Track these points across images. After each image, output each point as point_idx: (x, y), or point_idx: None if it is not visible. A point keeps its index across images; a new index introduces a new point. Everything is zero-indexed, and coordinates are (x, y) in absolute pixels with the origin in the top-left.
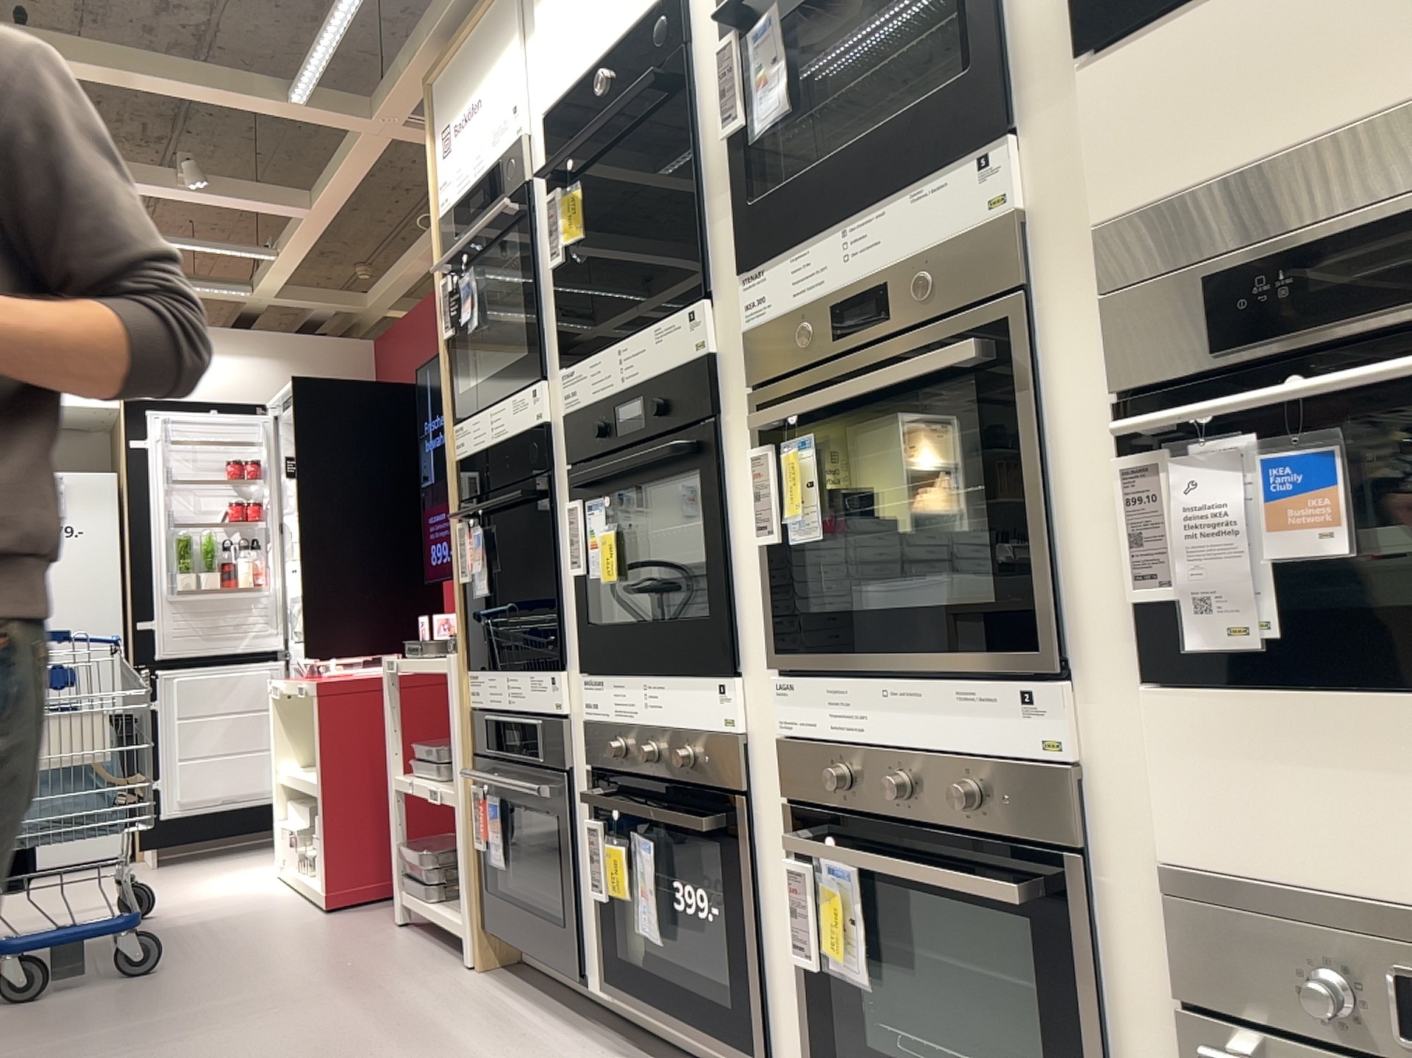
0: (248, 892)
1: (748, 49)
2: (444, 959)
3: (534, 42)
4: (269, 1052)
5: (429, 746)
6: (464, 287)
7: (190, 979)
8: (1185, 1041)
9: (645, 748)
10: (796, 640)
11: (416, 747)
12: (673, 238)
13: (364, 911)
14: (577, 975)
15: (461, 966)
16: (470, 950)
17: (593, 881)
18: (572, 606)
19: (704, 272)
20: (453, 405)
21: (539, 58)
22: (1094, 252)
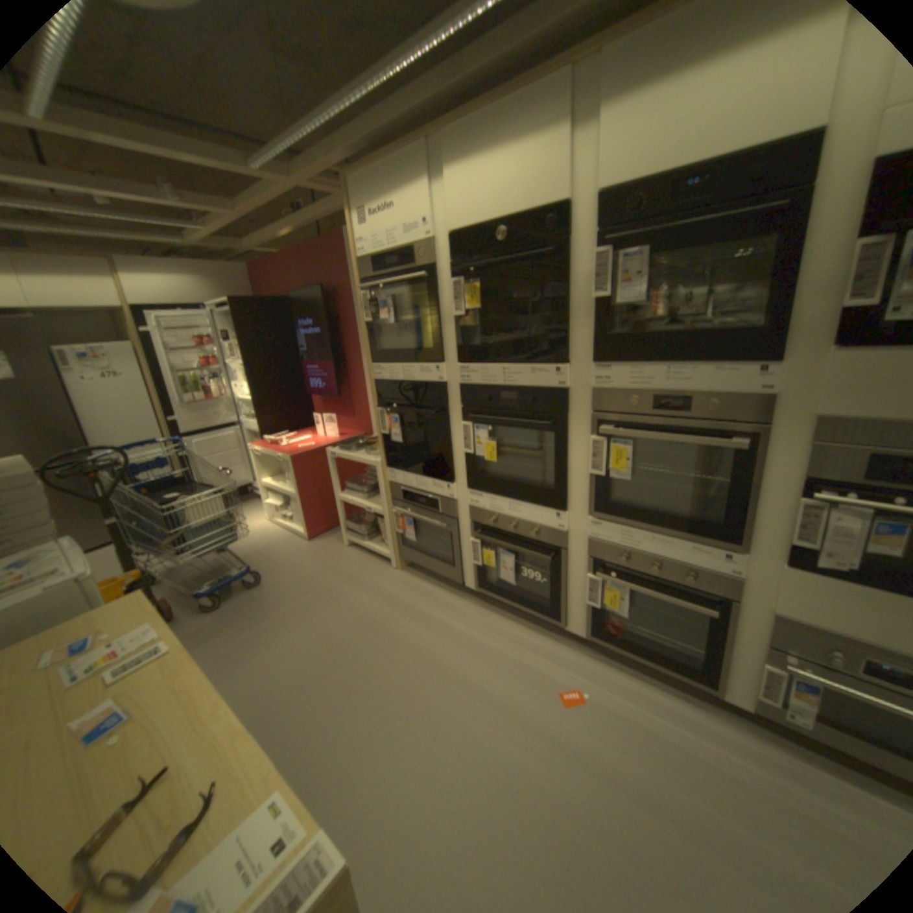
0: (261, 533)
1: (621, 259)
2: (380, 566)
3: (437, 184)
4: (349, 627)
5: (356, 488)
6: (380, 302)
7: (279, 589)
8: (770, 657)
9: (509, 525)
10: (606, 510)
11: (347, 486)
12: (532, 320)
13: (324, 541)
14: (459, 582)
15: (391, 569)
16: (388, 561)
17: (474, 559)
18: (460, 462)
19: (564, 351)
20: (371, 355)
21: (442, 195)
22: (816, 425)
